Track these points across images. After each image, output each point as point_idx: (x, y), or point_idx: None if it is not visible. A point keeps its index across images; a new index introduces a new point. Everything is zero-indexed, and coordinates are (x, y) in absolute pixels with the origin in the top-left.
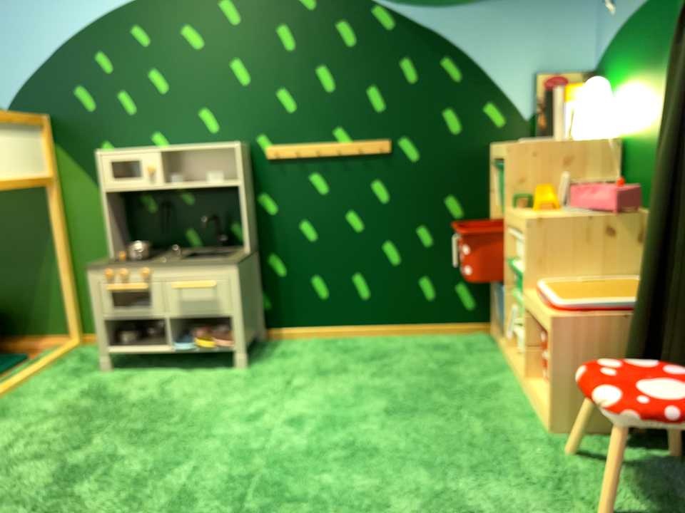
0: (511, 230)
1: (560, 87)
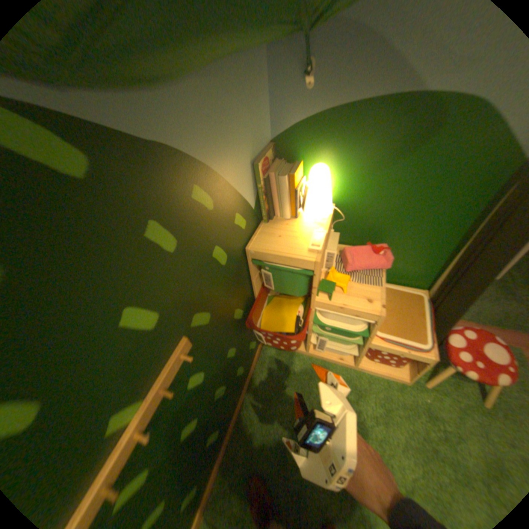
0: (314, 307)
1: (268, 169)
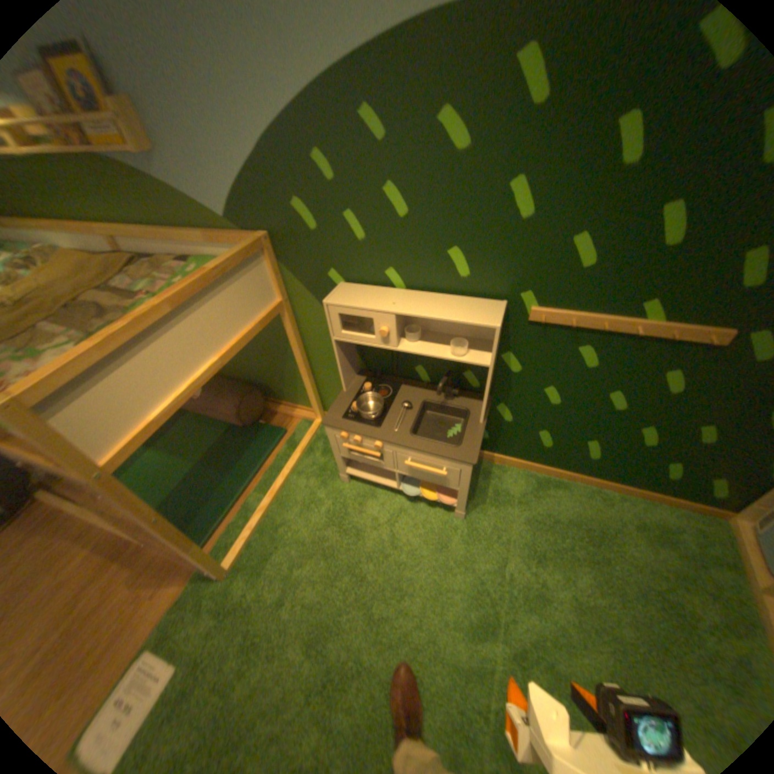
0: None
1: None
